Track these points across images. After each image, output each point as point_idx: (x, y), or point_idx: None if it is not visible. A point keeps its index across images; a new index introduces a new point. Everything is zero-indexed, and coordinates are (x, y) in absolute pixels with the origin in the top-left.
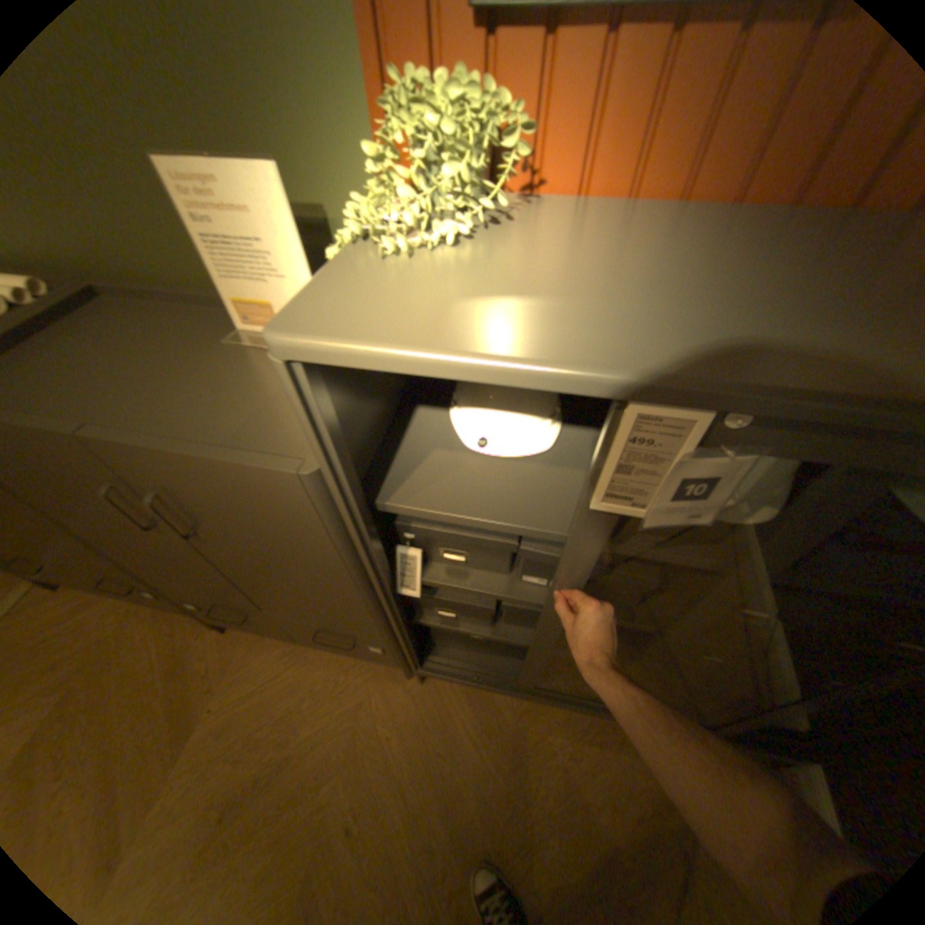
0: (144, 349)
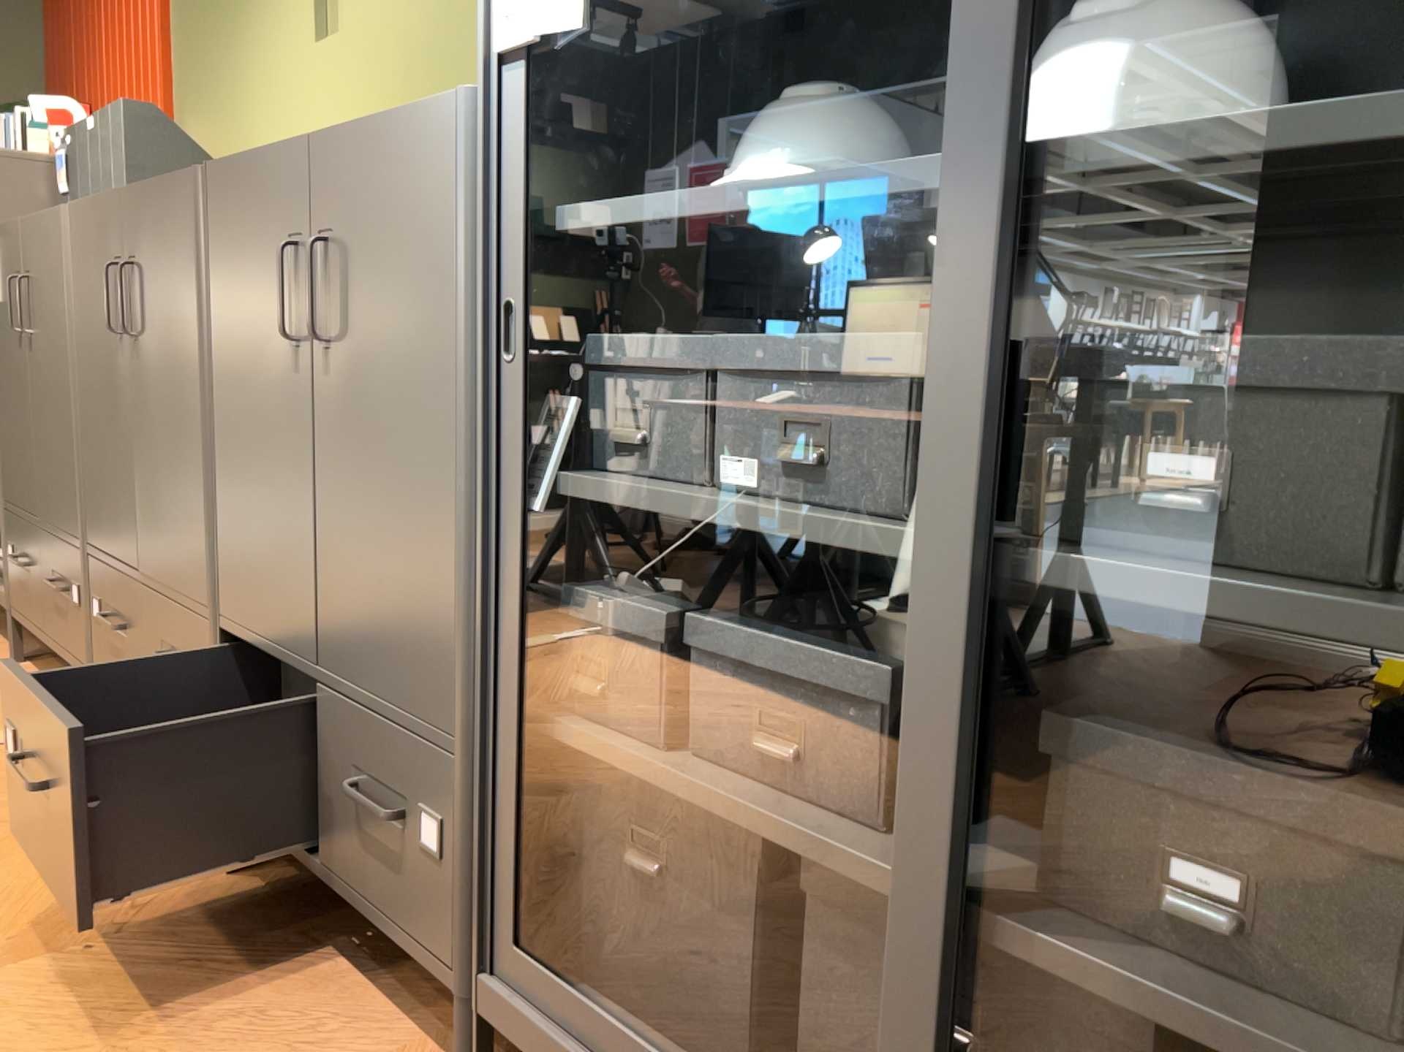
0: None
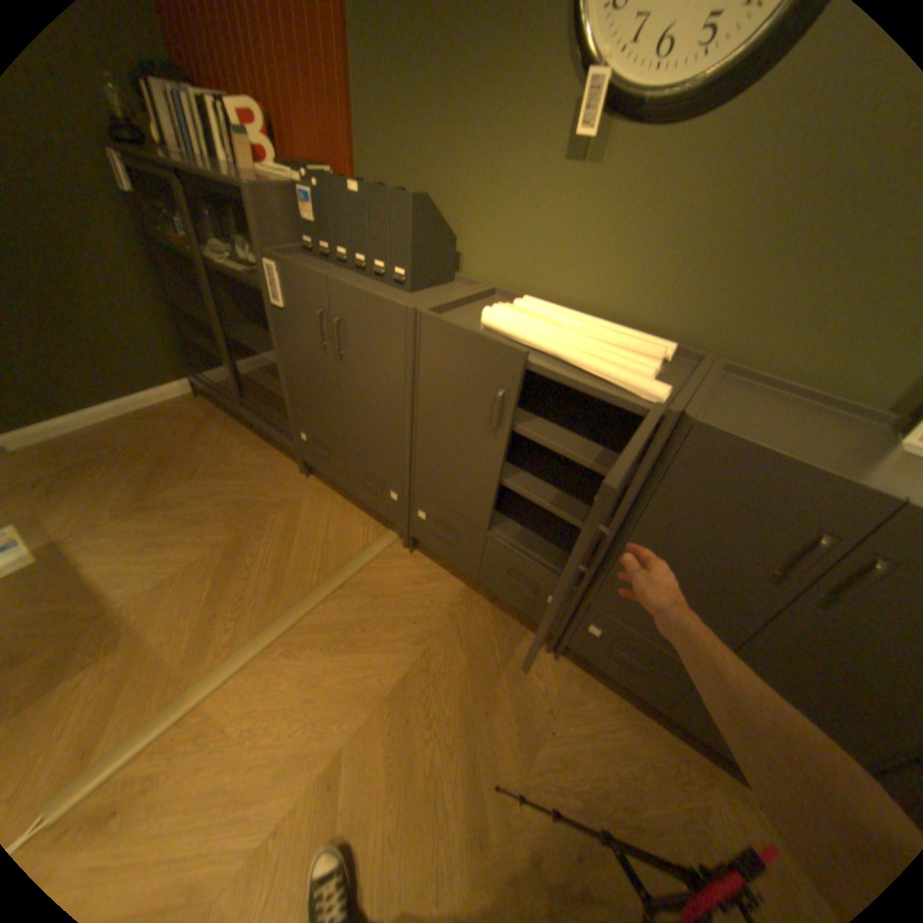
0: (824, 431)
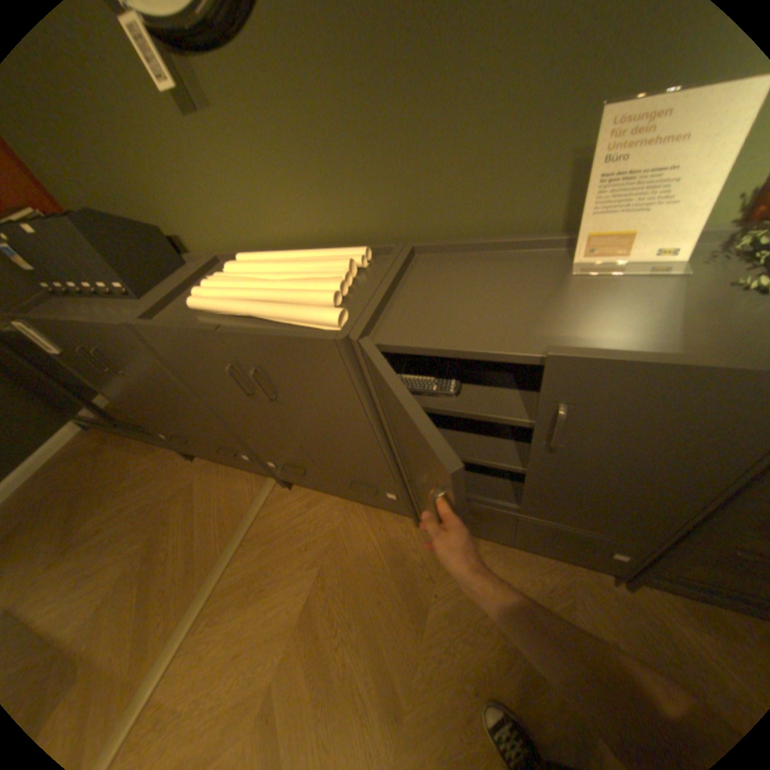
0: (497, 287)
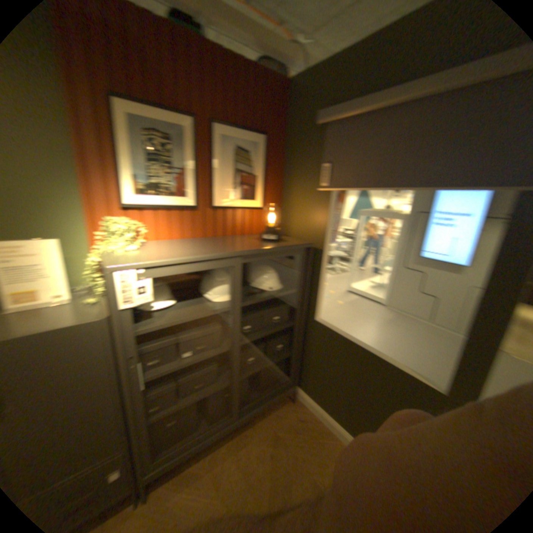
0: None
